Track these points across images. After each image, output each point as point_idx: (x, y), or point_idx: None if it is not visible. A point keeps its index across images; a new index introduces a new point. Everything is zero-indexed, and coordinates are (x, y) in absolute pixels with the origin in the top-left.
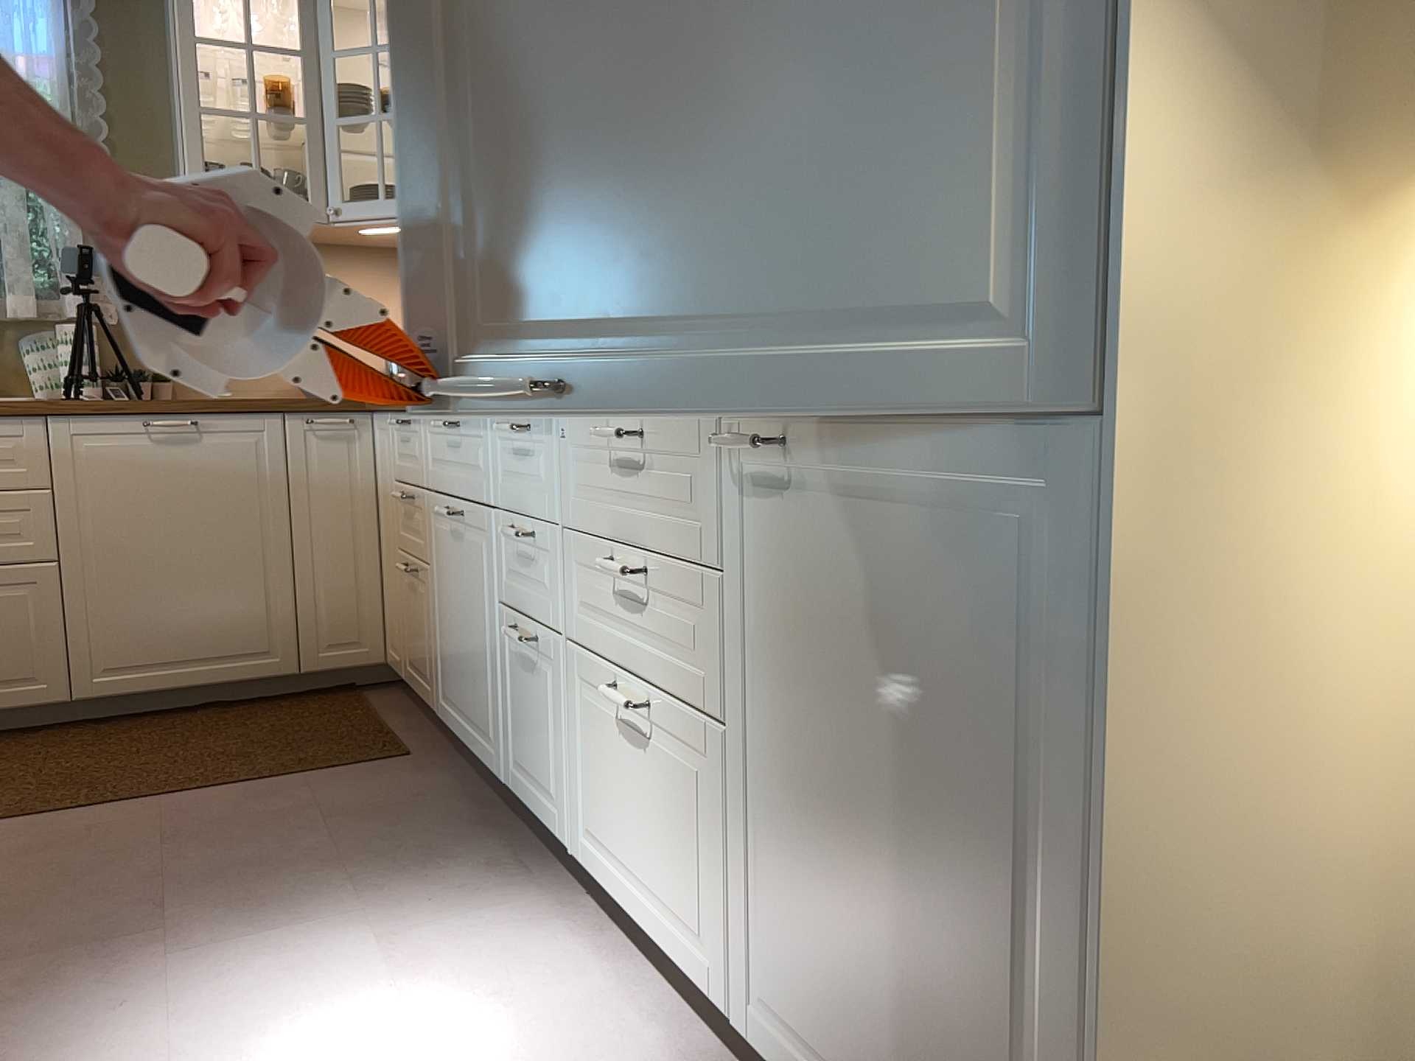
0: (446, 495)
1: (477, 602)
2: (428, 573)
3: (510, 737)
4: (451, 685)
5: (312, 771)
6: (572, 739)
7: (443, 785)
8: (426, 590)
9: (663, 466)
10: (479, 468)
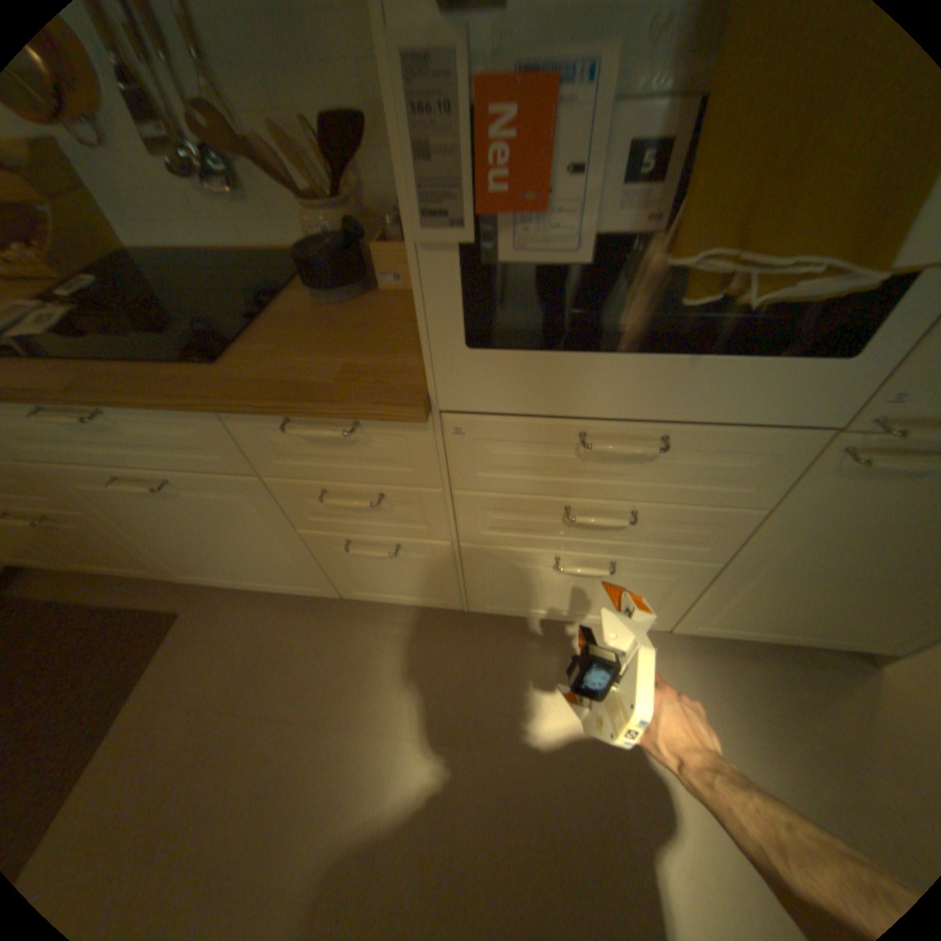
0: (84, 464)
1: (242, 530)
2: (85, 517)
3: (346, 582)
4: (204, 569)
5: (131, 691)
6: (467, 577)
7: (248, 615)
8: (84, 526)
9: (687, 456)
10: (196, 448)
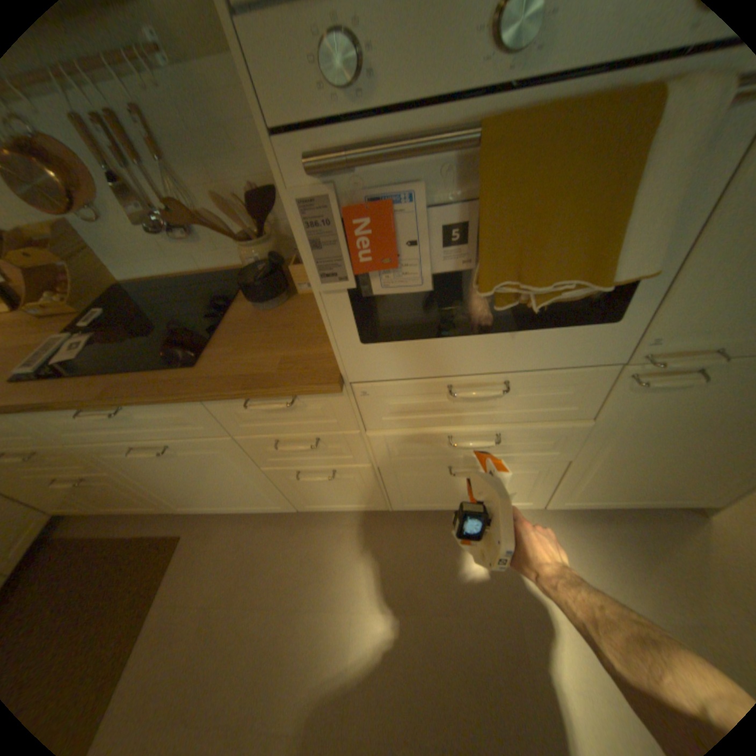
0: (107, 441)
1: (221, 473)
2: (108, 476)
3: (299, 499)
4: (195, 502)
5: (152, 598)
6: (386, 487)
7: (230, 531)
8: (107, 482)
9: (524, 391)
10: (185, 423)
